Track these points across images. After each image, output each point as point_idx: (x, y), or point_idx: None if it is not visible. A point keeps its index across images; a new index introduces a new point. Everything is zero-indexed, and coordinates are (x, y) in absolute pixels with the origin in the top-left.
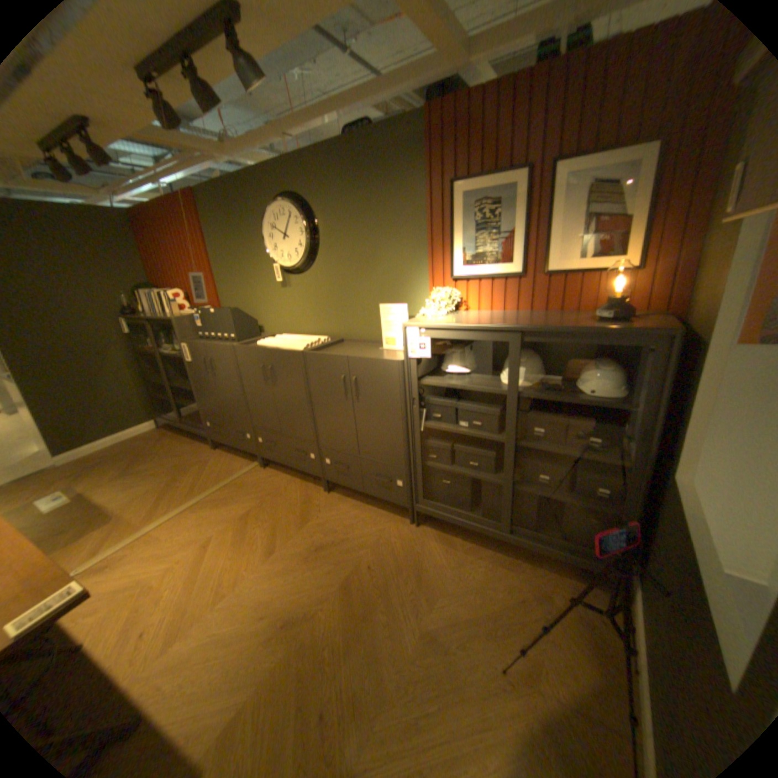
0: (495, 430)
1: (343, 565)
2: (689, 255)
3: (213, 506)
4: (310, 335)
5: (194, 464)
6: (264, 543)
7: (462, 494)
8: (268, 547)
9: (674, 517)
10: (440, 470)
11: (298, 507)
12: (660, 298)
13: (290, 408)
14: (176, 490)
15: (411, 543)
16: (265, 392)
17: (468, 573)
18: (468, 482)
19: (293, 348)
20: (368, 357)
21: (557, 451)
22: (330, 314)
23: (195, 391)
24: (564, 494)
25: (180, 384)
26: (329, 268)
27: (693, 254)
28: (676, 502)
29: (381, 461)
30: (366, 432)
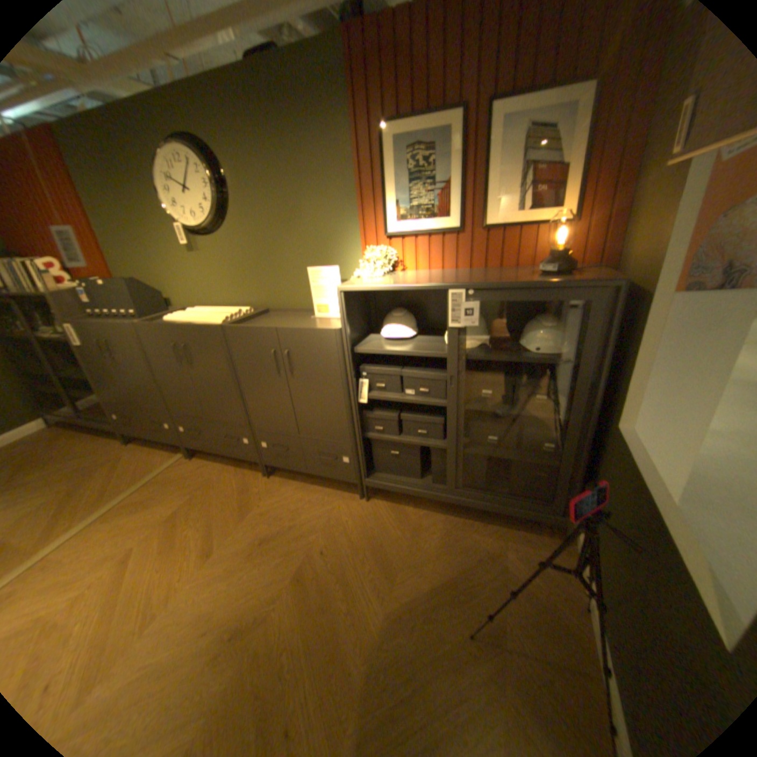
0: (442, 395)
1: (293, 554)
2: (623, 205)
3: (131, 510)
4: (229, 306)
5: (102, 464)
6: (199, 544)
7: (411, 463)
8: (204, 548)
9: (621, 466)
10: (387, 441)
11: (235, 497)
12: (594, 251)
13: (214, 391)
14: (80, 498)
15: (363, 519)
16: (181, 375)
17: (424, 541)
18: (417, 450)
19: (209, 322)
20: (300, 327)
21: (505, 411)
22: (251, 281)
23: (92, 380)
24: (512, 452)
25: (72, 373)
26: (244, 226)
27: (626, 204)
28: (622, 450)
29: (324, 438)
30: (305, 409)
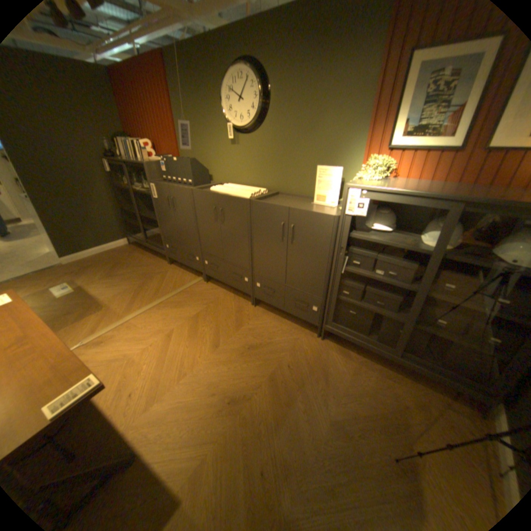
0: (408, 280)
1: (270, 362)
2: None
3: (173, 306)
4: (250, 185)
5: (157, 273)
6: (211, 338)
7: (364, 322)
8: (214, 341)
9: None
10: (349, 303)
11: (234, 314)
12: None
13: (233, 242)
14: (145, 291)
15: (319, 352)
16: (214, 228)
17: (364, 380)
18: (371, 315)
19: (240, 195)
20: (307, 210)
21: (464, 304)
22: (270, 170)
23: (158, 221)
24: (457, 337)
25: (147, 214)
26: (275, 129)
27: None
28: None
29: (302, 290)
30: (294, 267)
